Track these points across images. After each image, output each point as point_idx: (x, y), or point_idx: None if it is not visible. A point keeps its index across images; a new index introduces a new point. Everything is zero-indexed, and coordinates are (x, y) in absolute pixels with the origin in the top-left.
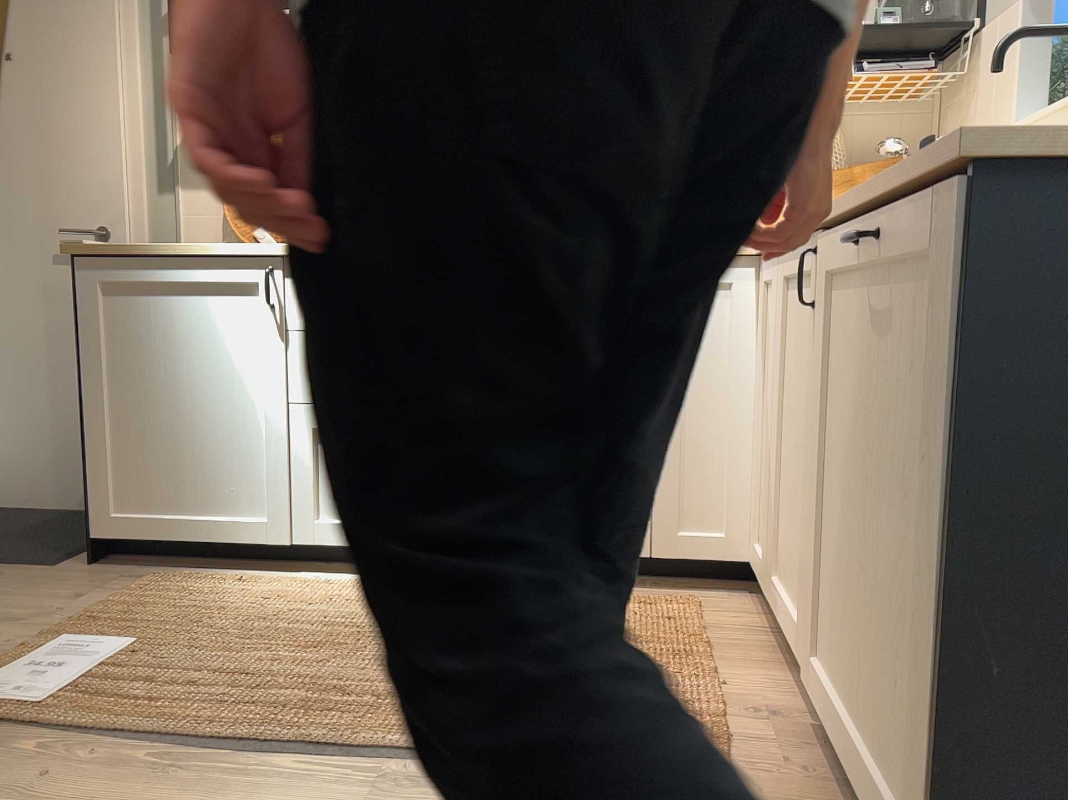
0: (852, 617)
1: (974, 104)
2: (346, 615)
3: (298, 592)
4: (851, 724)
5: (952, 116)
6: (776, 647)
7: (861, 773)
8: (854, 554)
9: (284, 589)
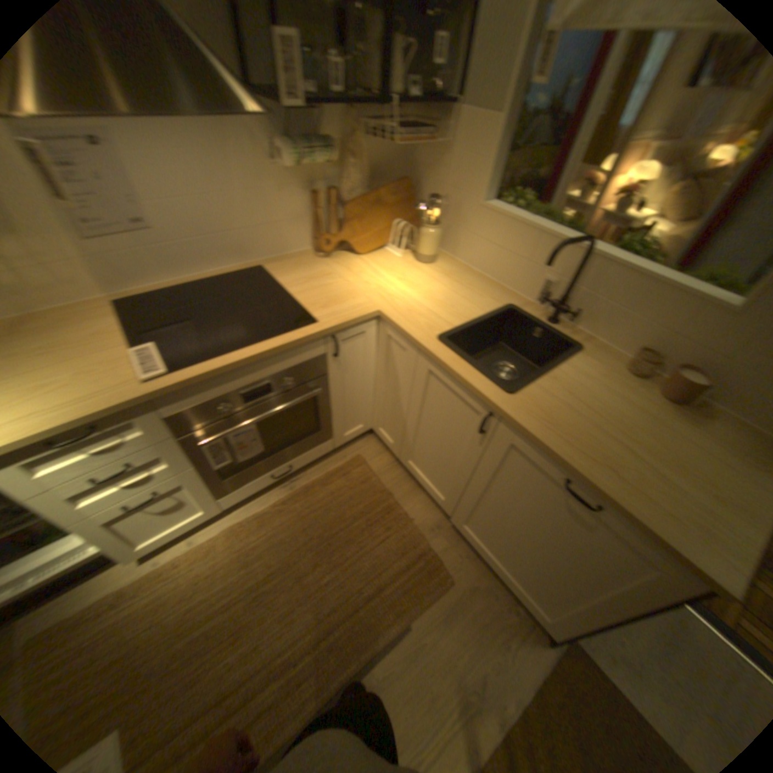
0: (493, 536)
1: (451, 159)
2: (217, 591)
3: (165, 591)
4: (491, 560)
5: (430, 151)
6: (404, 475)
7: (499, 575)
8: (501, 527)
9: (152, 594)
